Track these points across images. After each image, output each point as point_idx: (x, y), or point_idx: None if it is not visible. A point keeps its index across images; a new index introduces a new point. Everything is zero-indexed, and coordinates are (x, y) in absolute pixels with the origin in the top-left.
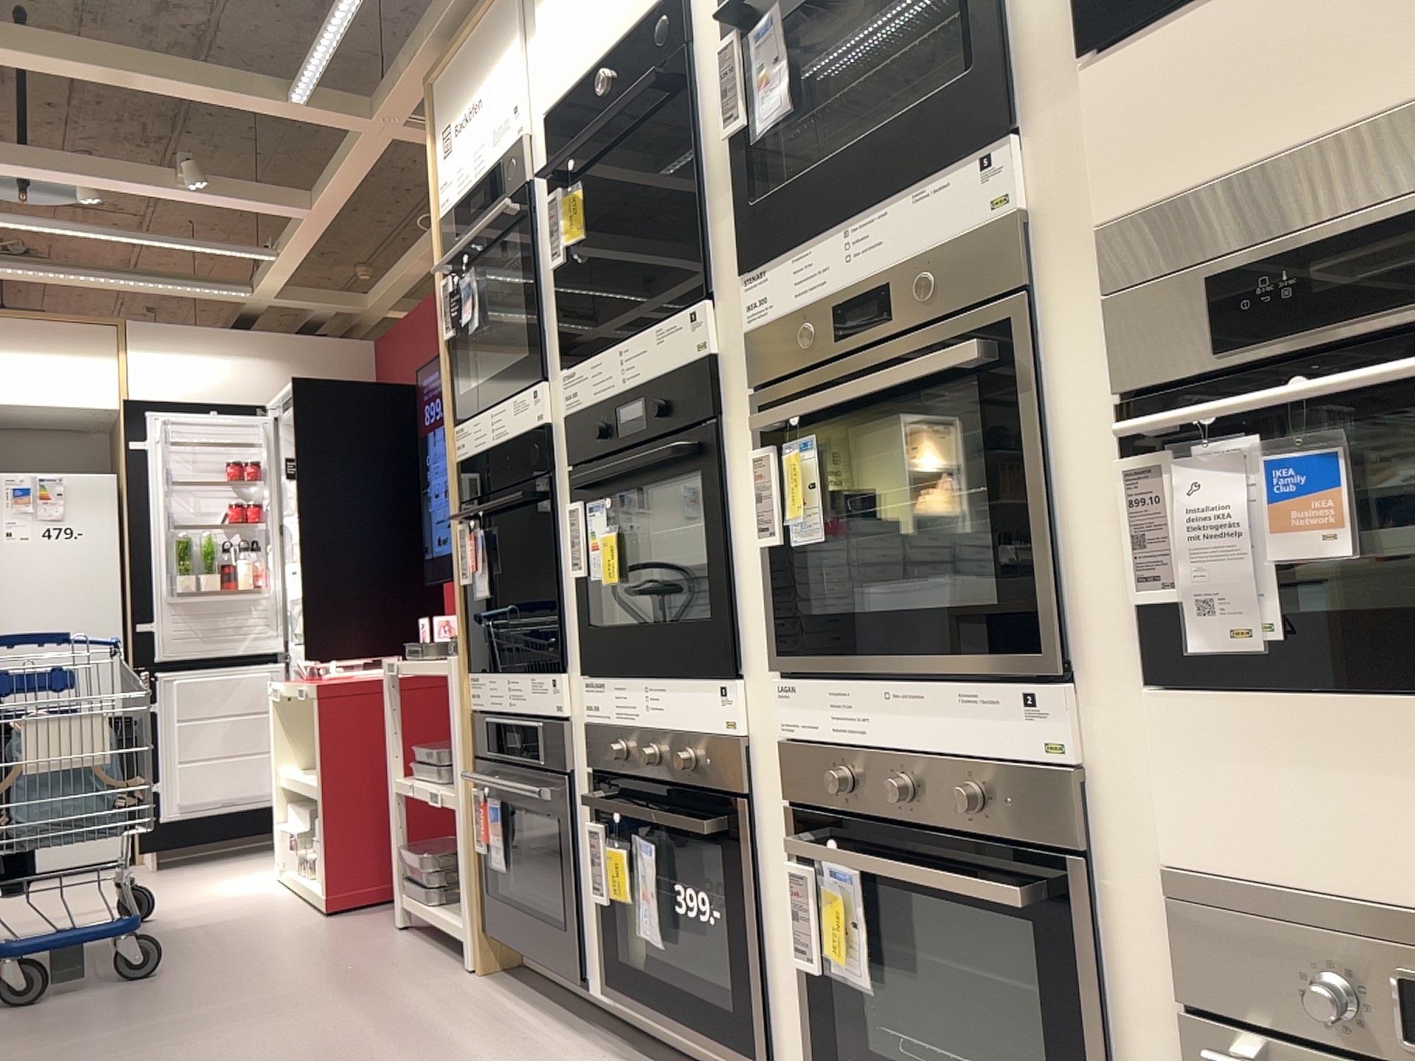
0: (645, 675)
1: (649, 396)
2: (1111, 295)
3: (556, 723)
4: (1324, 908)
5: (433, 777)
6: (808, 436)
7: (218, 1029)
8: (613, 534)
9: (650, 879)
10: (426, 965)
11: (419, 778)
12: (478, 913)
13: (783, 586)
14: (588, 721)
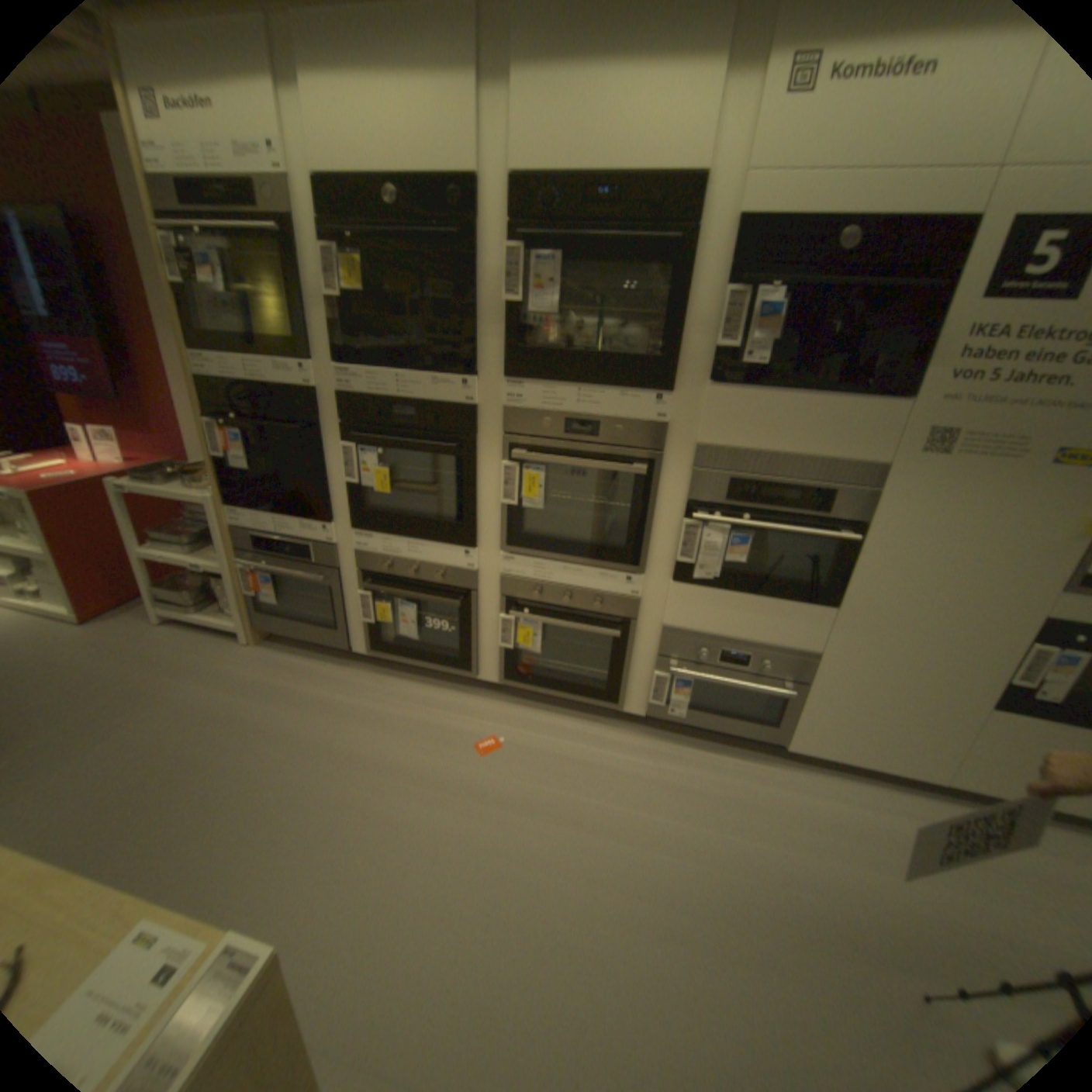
0: (408, 539)
1: (423, 412)
2: (696, 471)
3: (322, 545)
4: (706, 637)
5: (171, 552)
6: (539, 469)
7: (112, 728)
8: (387, 472)
9: (410, 618)
10: (210, 650)
11: (157, 553)
12: (247, 623)
13: (512, 522)
14: (358, 551)
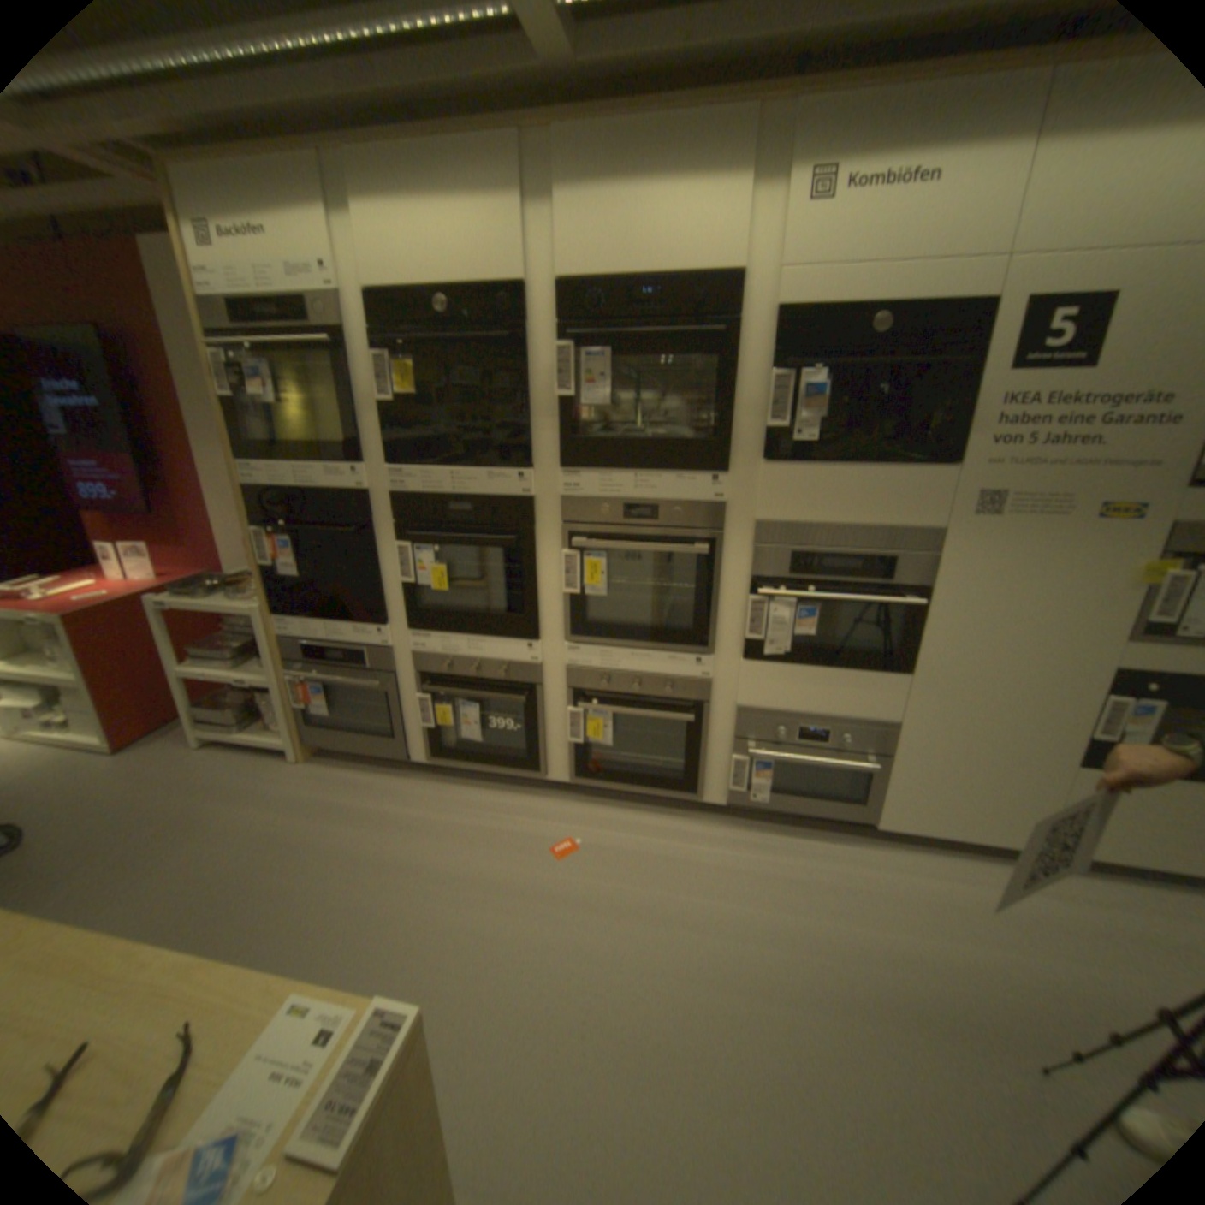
0: (468, 636)
1: (480, 507)
2: (758, 547)
3: (377, 650)
4: (782, 716)
5: (213, 669)
6: (601, 556)
7: (161, 861)
8: (445, 569)
9: (473, 720)
10: (256, 771)
11: (198, 670)
12: (296, 739)
13: (576, 611)
14: (416, 653)
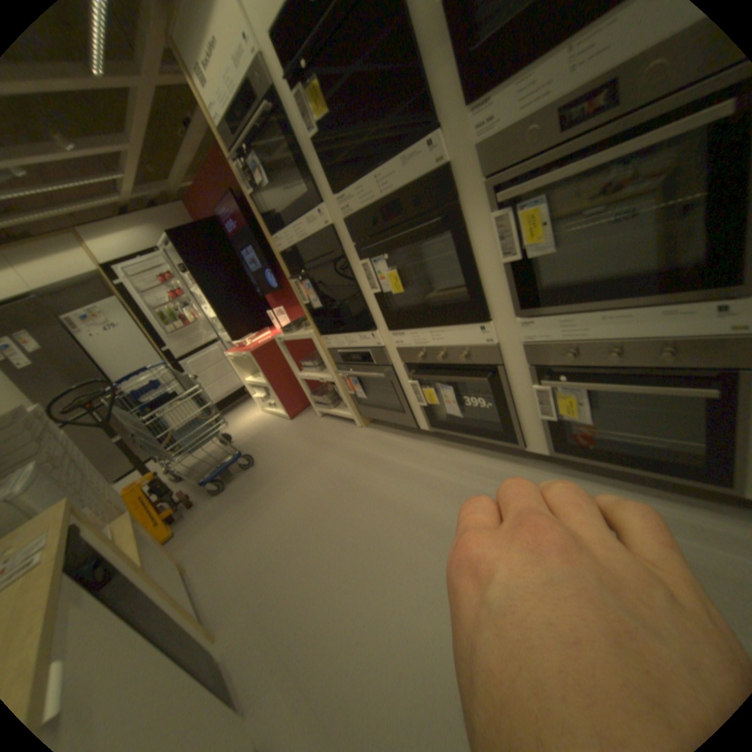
0: (429, 325)
1: (404, 196)
2: None
3: (377, 347)
4: None
5: (313, 370)
6: (538, 196)
7: (294, 478)
8: (395, 269)
9: (451, 396)
10: (342, 429)
11: (307, 371)
12: (356, 410)
13: (521, 276)
14: (398, 345)
